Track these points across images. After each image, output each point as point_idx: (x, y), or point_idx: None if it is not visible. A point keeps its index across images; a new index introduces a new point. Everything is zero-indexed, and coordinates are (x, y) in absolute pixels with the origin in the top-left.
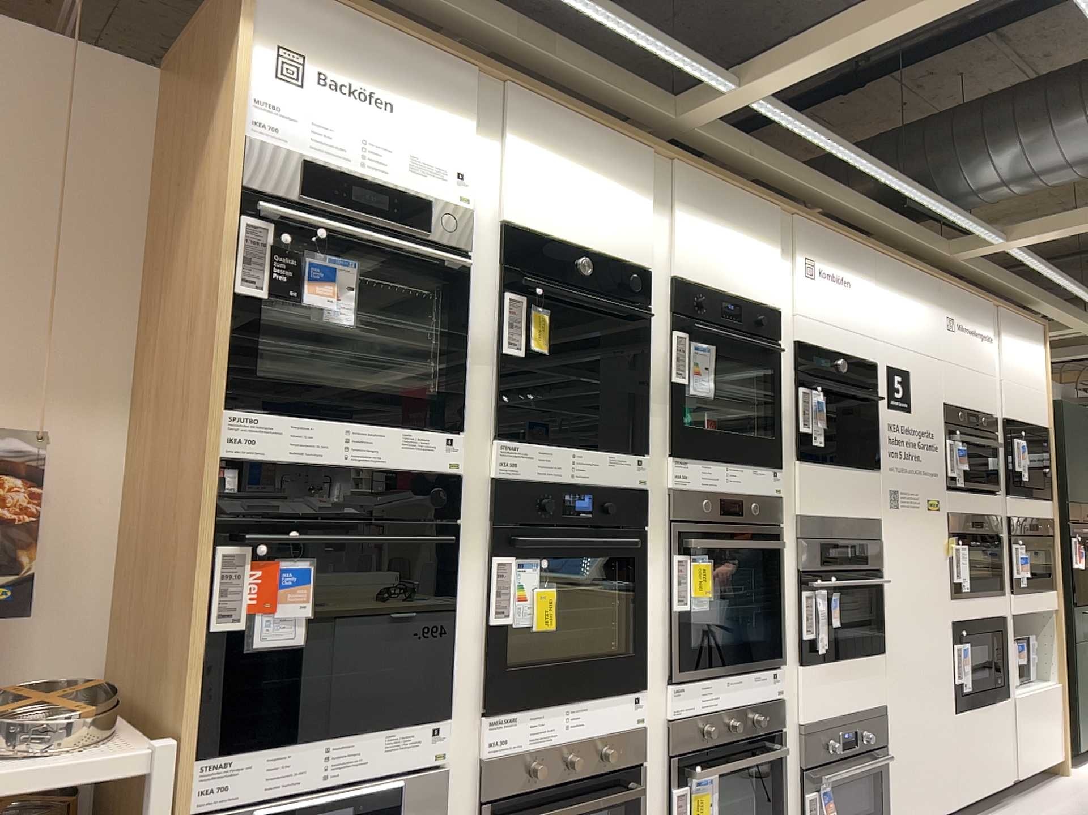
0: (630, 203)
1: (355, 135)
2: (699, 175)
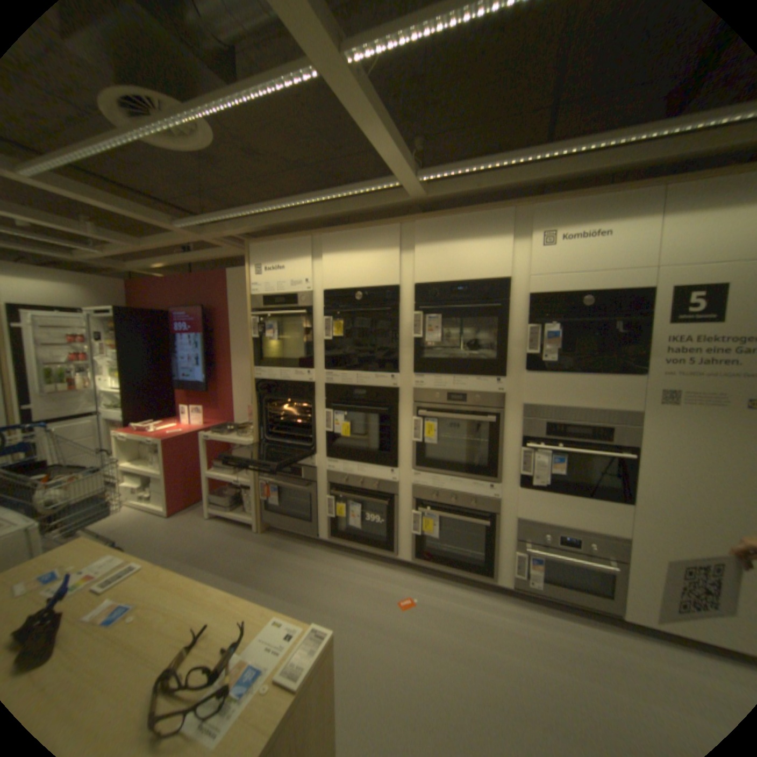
0: (385, 255)
1: (271, 280)
2: (434, 217)
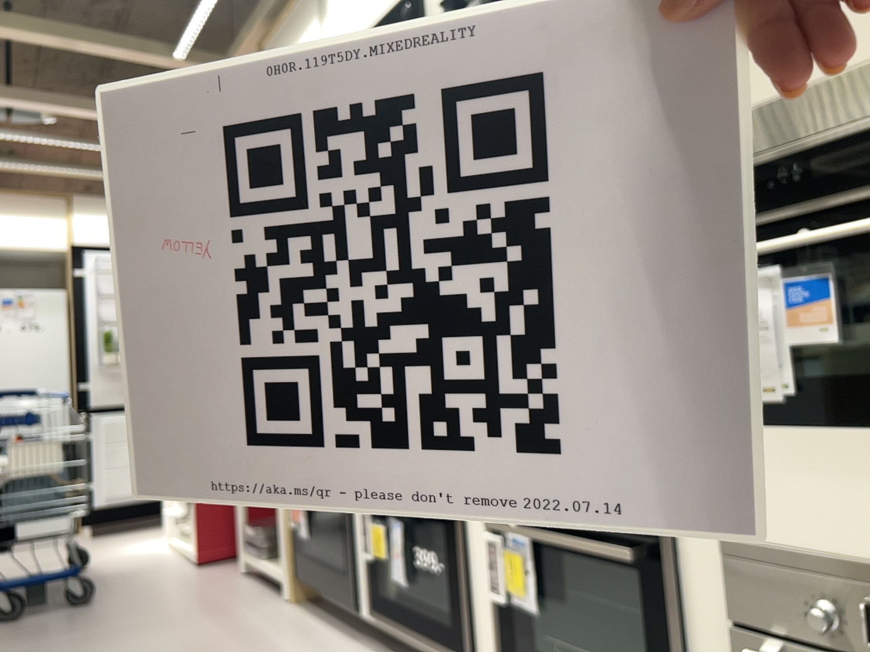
0: None
1: None
2: None
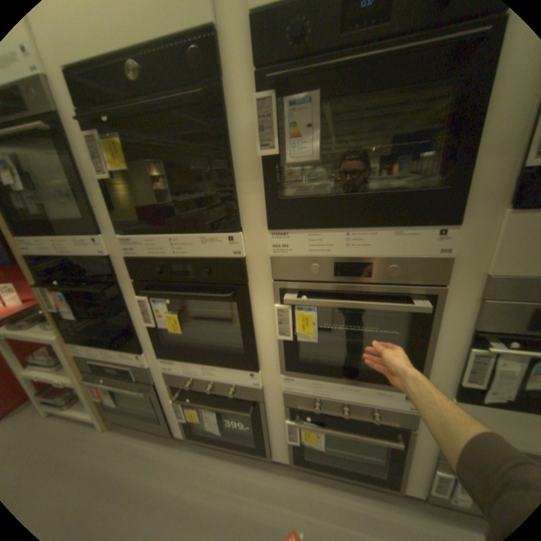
0: None
1: None
2: None
